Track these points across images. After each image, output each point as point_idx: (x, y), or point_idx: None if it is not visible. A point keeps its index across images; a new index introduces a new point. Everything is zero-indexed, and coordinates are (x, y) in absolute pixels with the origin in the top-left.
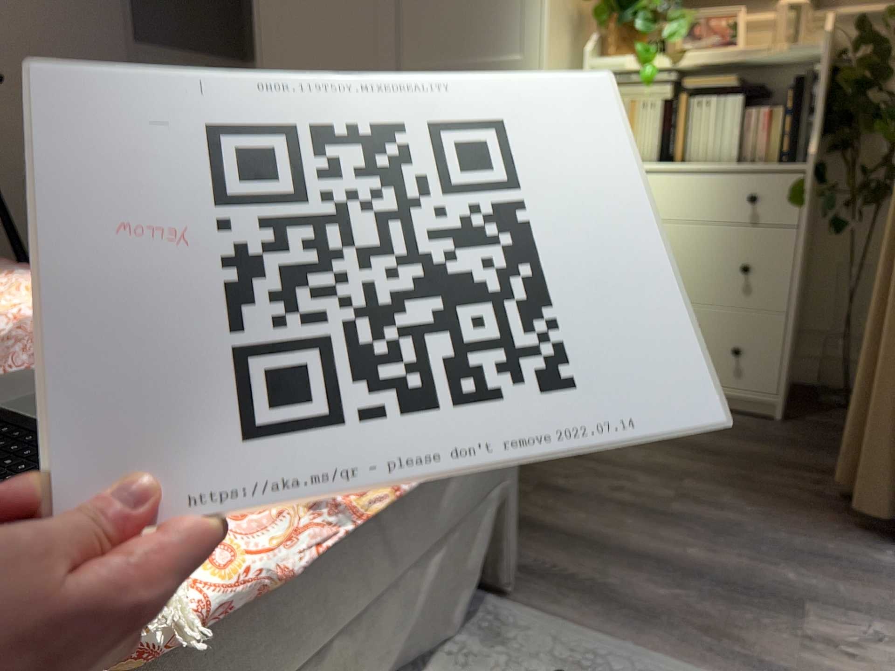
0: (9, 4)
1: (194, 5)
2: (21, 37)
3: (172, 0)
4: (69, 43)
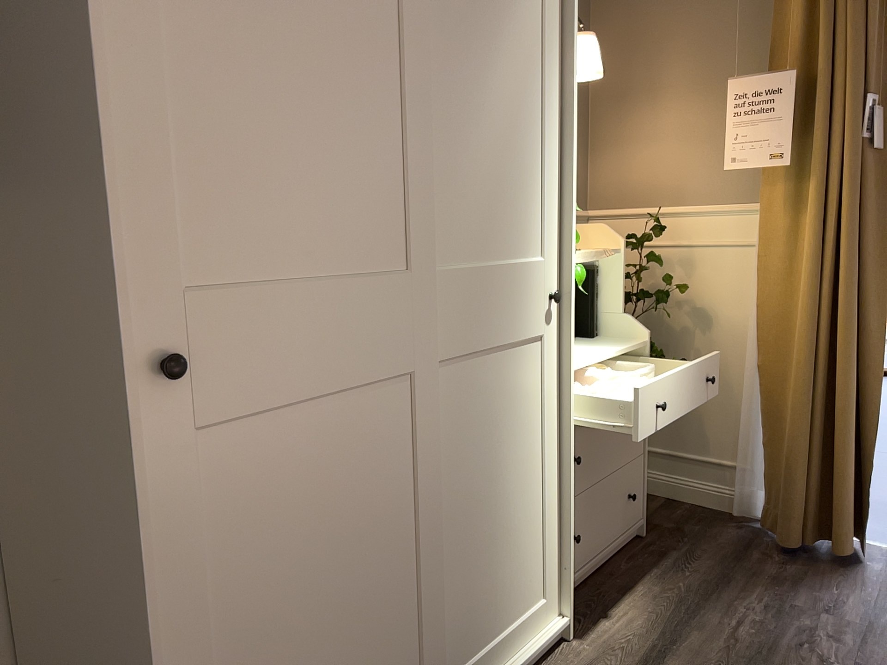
0: None
1: None
2: None
3: None
4: None
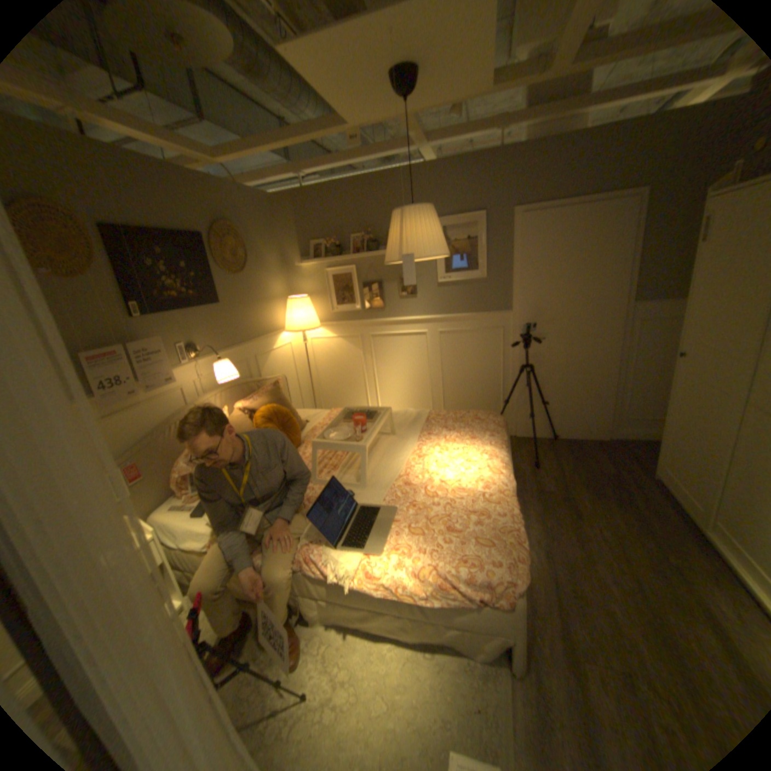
0: (565, 301)
1: (688, 272)
2: (568, 313)
3: (670, 273)
4: (591, 312)
